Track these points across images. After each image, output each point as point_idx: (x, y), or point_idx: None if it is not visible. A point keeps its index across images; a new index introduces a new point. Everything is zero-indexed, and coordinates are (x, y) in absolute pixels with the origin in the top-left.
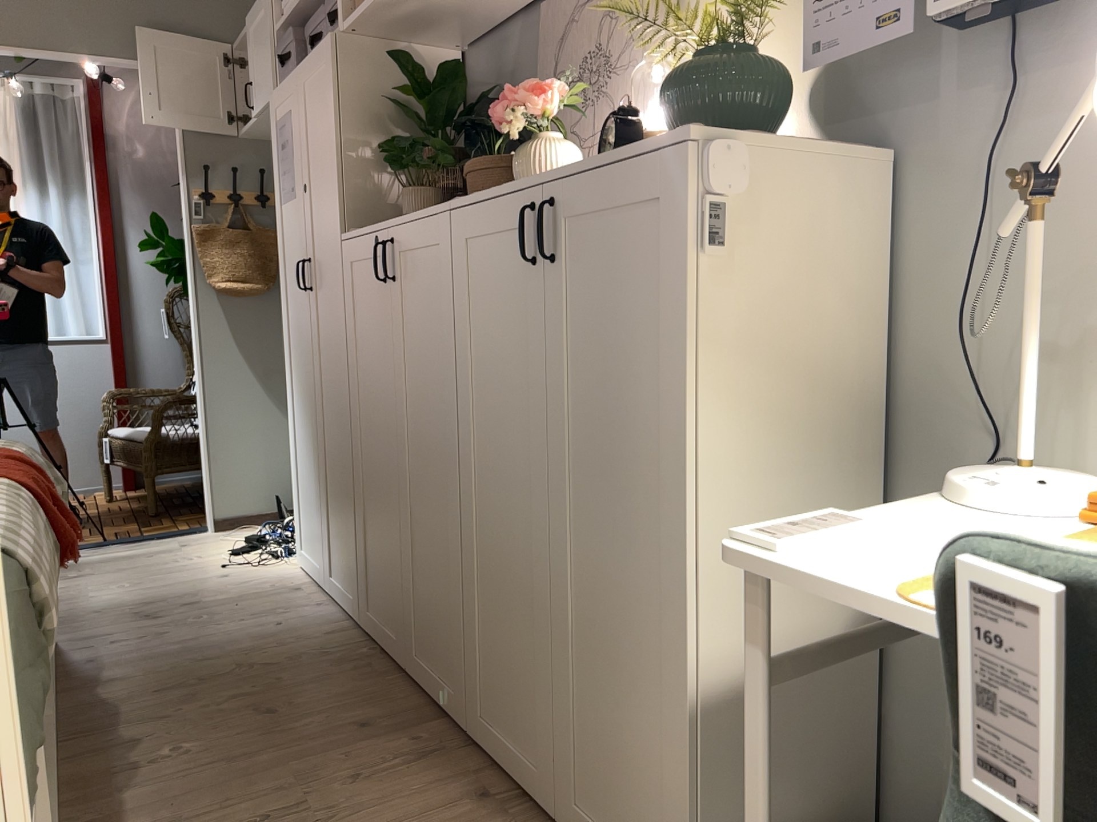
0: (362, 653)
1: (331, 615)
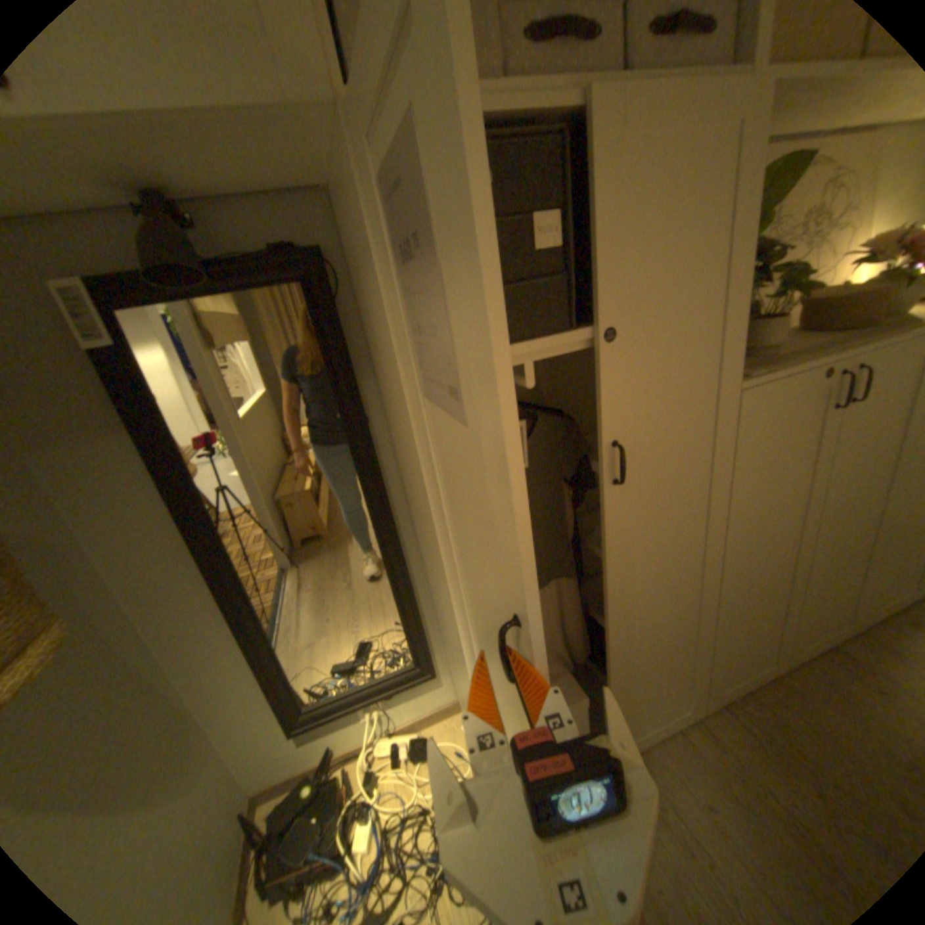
0: (749, 711)
1: (667, 754)
